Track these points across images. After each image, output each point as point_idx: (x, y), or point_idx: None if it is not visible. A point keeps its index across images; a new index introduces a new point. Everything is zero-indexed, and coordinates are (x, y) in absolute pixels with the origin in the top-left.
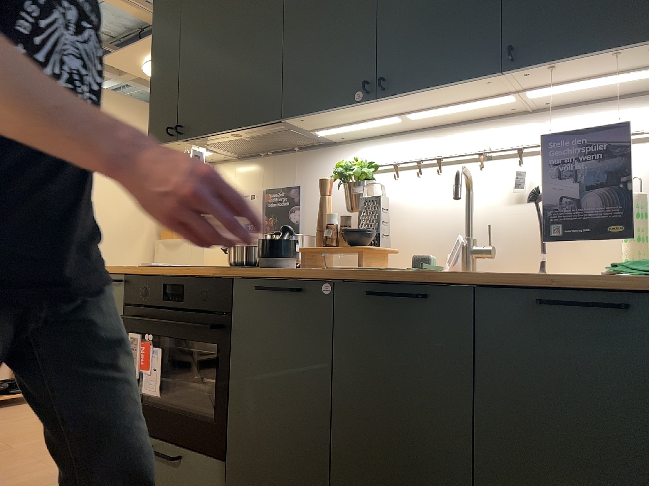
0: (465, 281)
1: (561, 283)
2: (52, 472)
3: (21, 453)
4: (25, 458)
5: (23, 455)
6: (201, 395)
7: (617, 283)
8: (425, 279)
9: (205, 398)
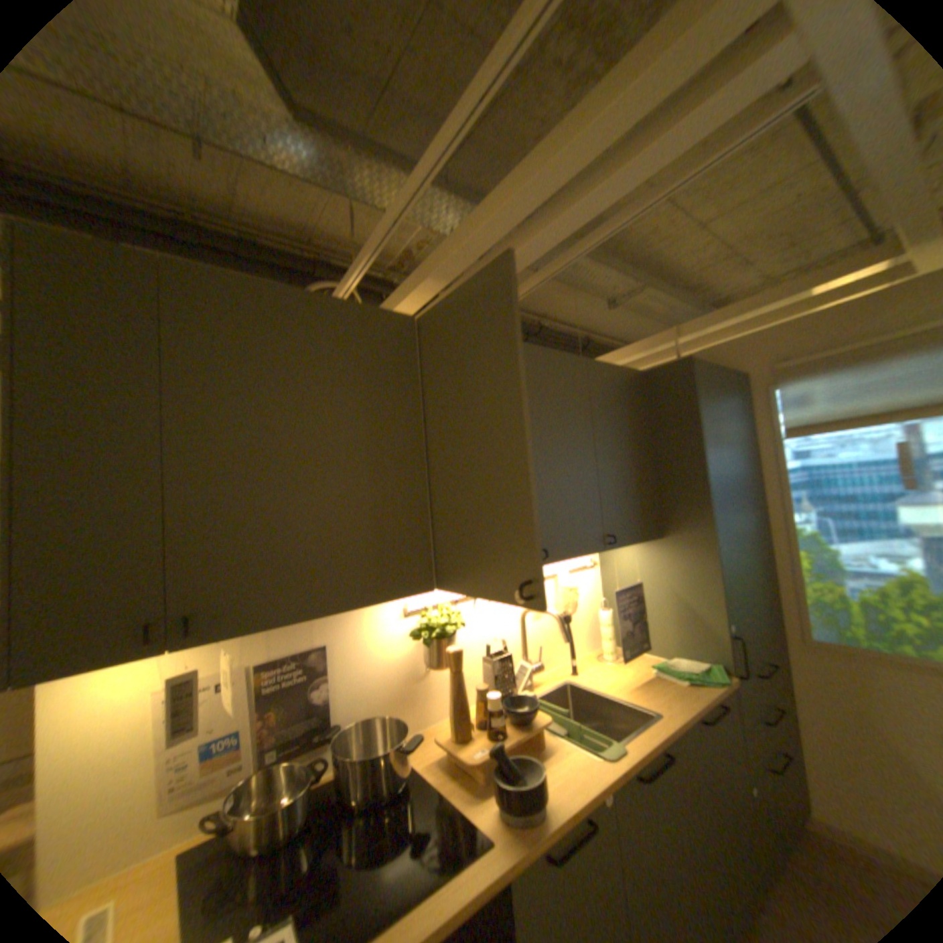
0: (683, 731)
1: (710, 708)
2: None
3: None
4: None
5: None
6: None
7: (723, 698)
8: (667, 743)
9: None
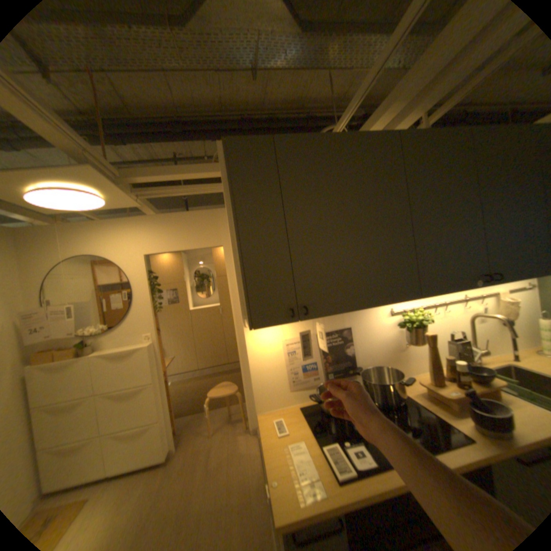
0: None
1: None
2: None
3: None
4: None
5: None
6: None
7: None
8: None
9: None
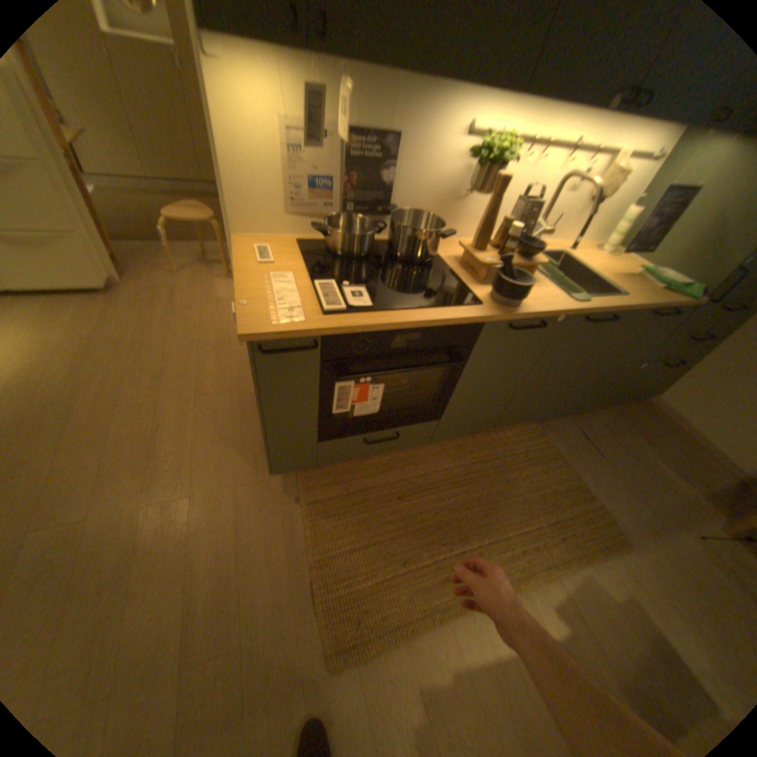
0: (638, 308)
1: (668, 305)
2: (202, 499)
3: (109, 513)
4: (135, 512)
5: (122, 513)
6: (409, 394)
7: (684, 304)
8: (621, 308)
9: (409, 394)
